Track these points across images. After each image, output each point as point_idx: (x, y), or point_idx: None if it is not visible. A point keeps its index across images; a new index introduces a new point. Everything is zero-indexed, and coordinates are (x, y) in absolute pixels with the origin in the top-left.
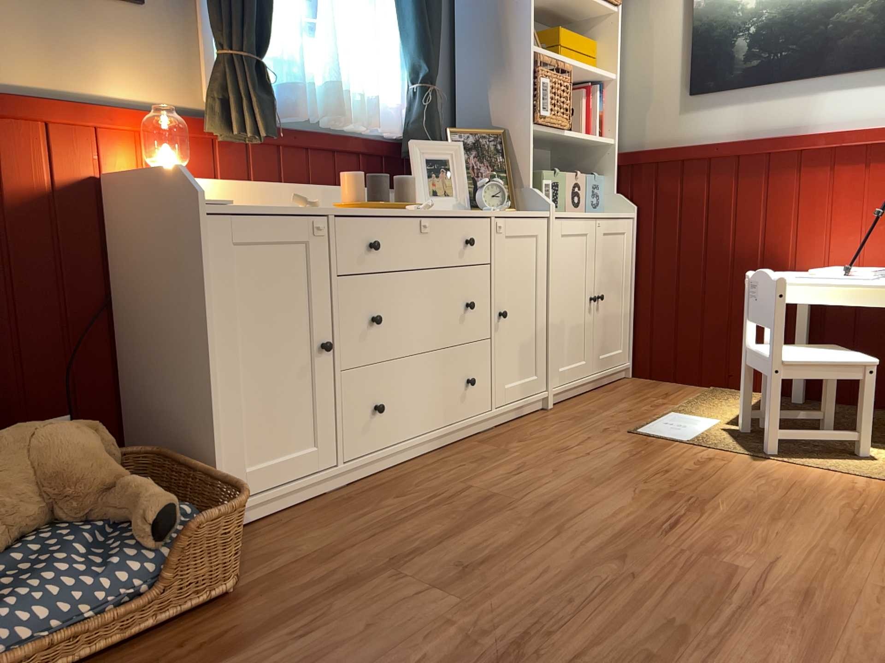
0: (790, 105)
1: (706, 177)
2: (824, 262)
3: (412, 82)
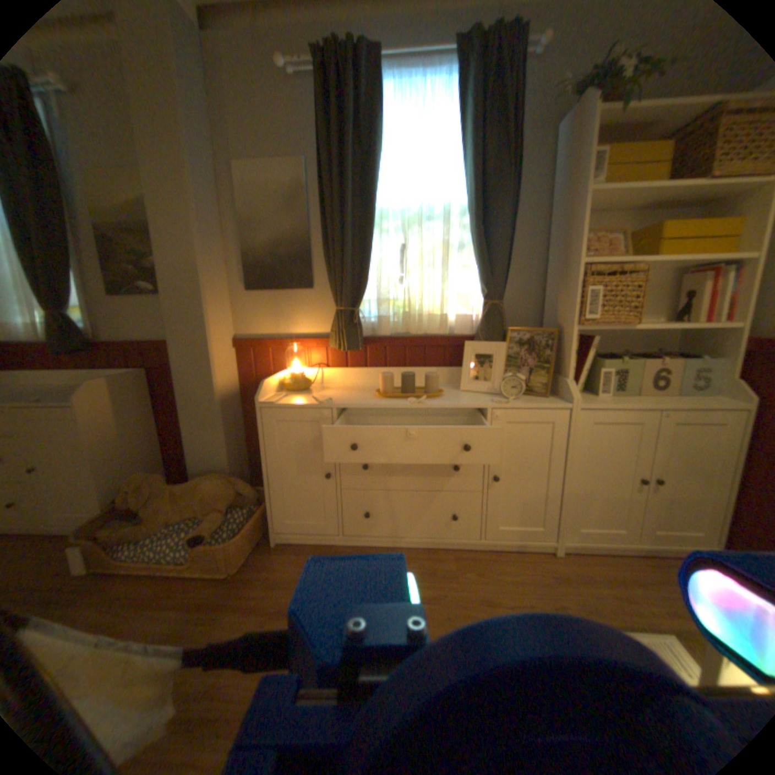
0: None
1: None
2: None
3: (483, 298)
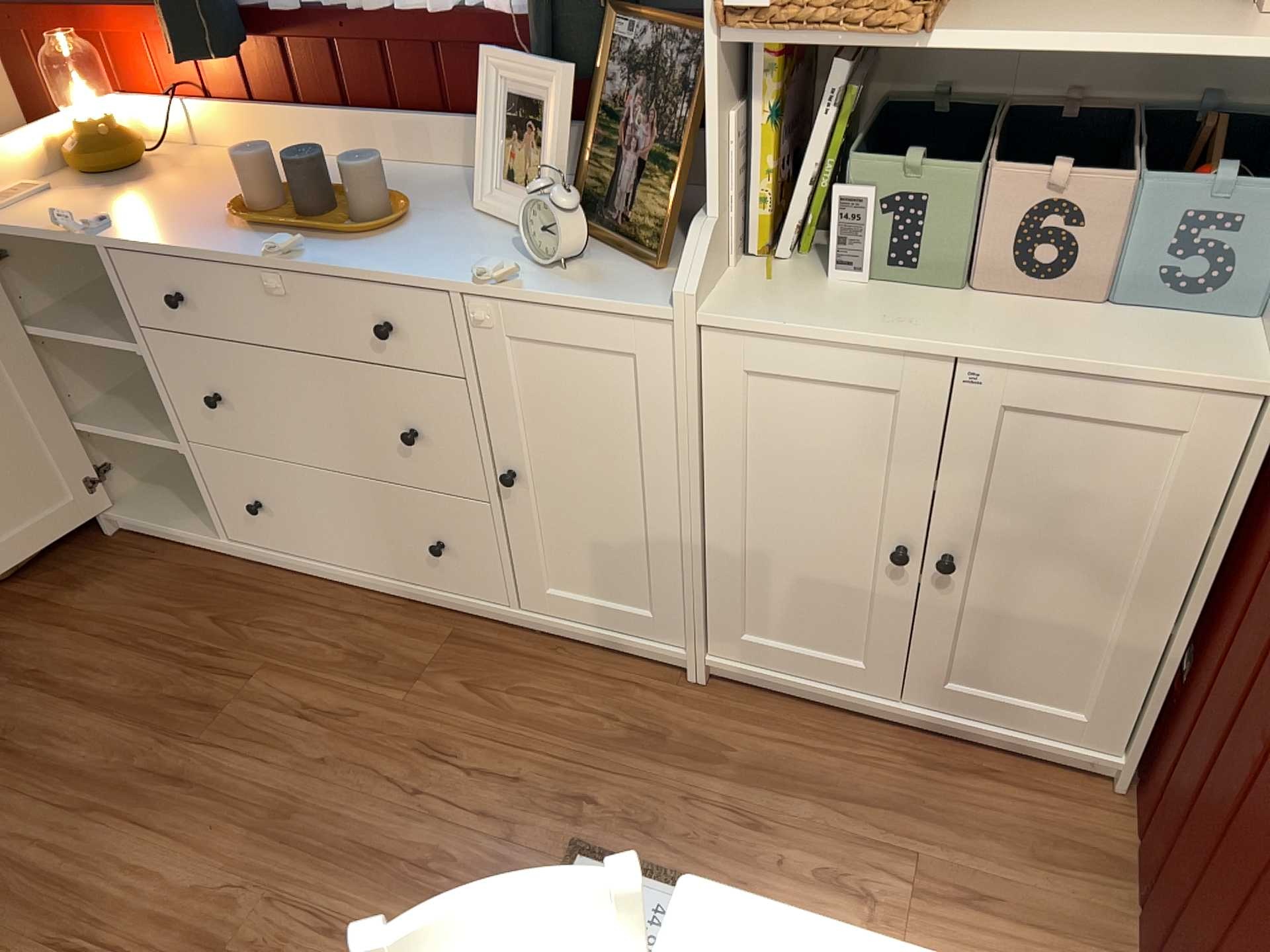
0: None
1: None
2: None
3: None
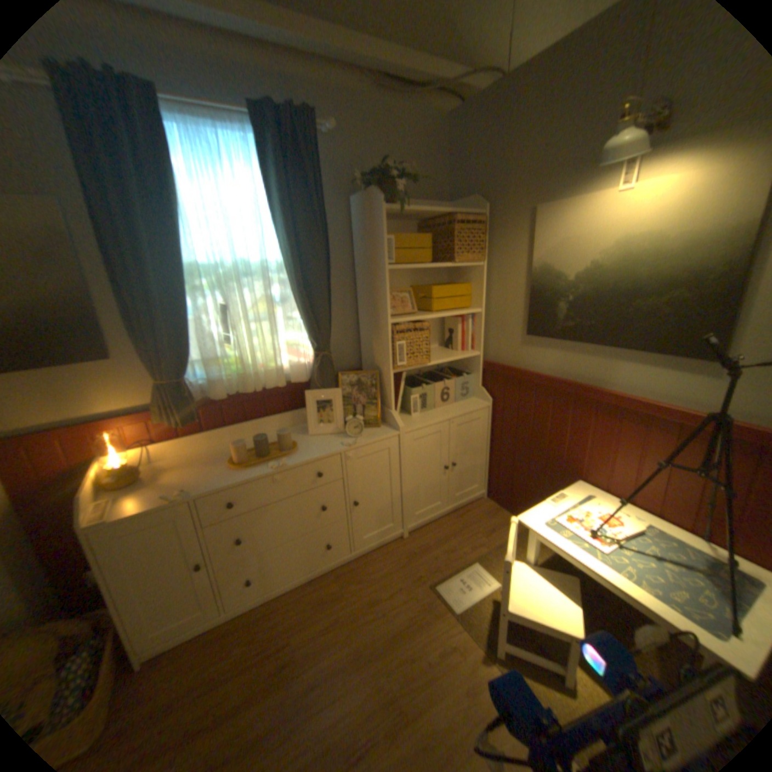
0: (597, 362)
1: (535, 395)
2: (609, 487)
3: (312, 348)
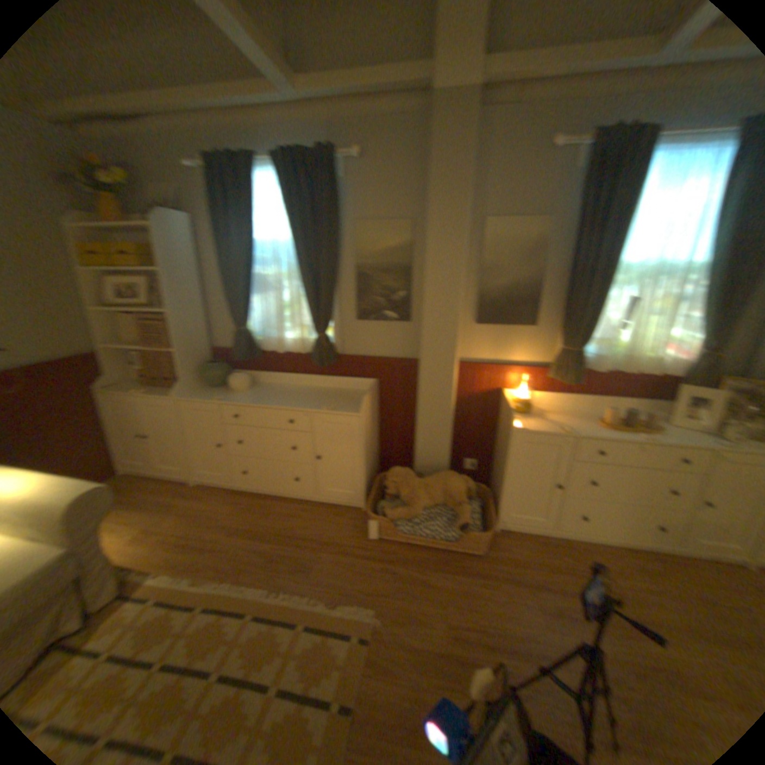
0: None
1: None
2: None
3: (701, 347)
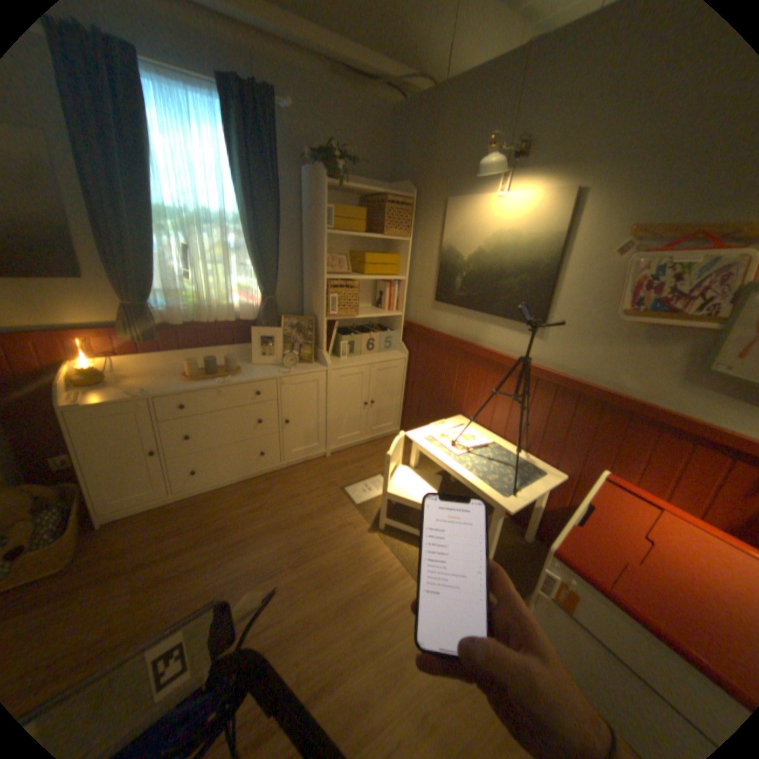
0: (476, 325)
1: (437, 350)
2: (476, 419)
3: (260, 293)
